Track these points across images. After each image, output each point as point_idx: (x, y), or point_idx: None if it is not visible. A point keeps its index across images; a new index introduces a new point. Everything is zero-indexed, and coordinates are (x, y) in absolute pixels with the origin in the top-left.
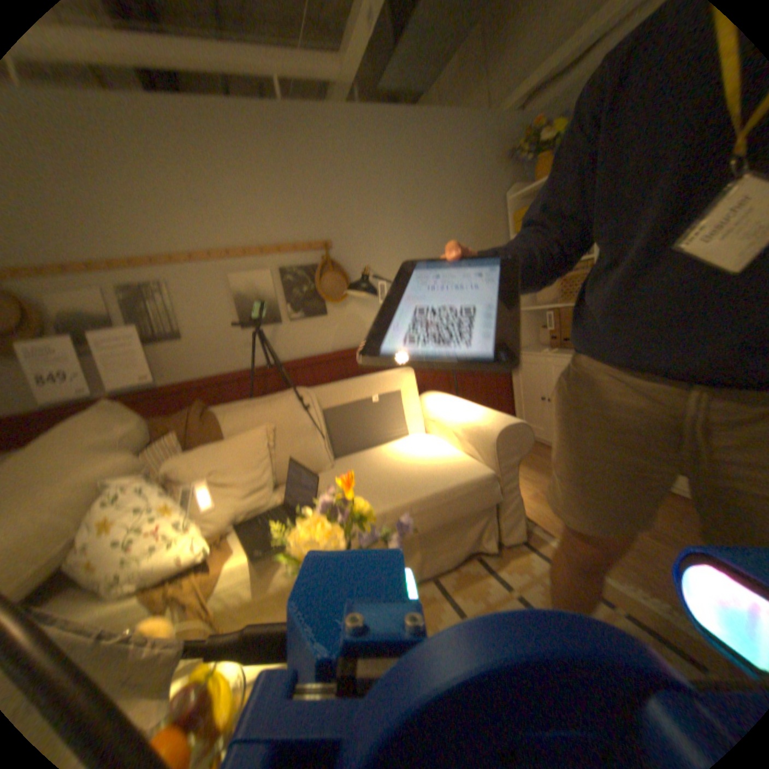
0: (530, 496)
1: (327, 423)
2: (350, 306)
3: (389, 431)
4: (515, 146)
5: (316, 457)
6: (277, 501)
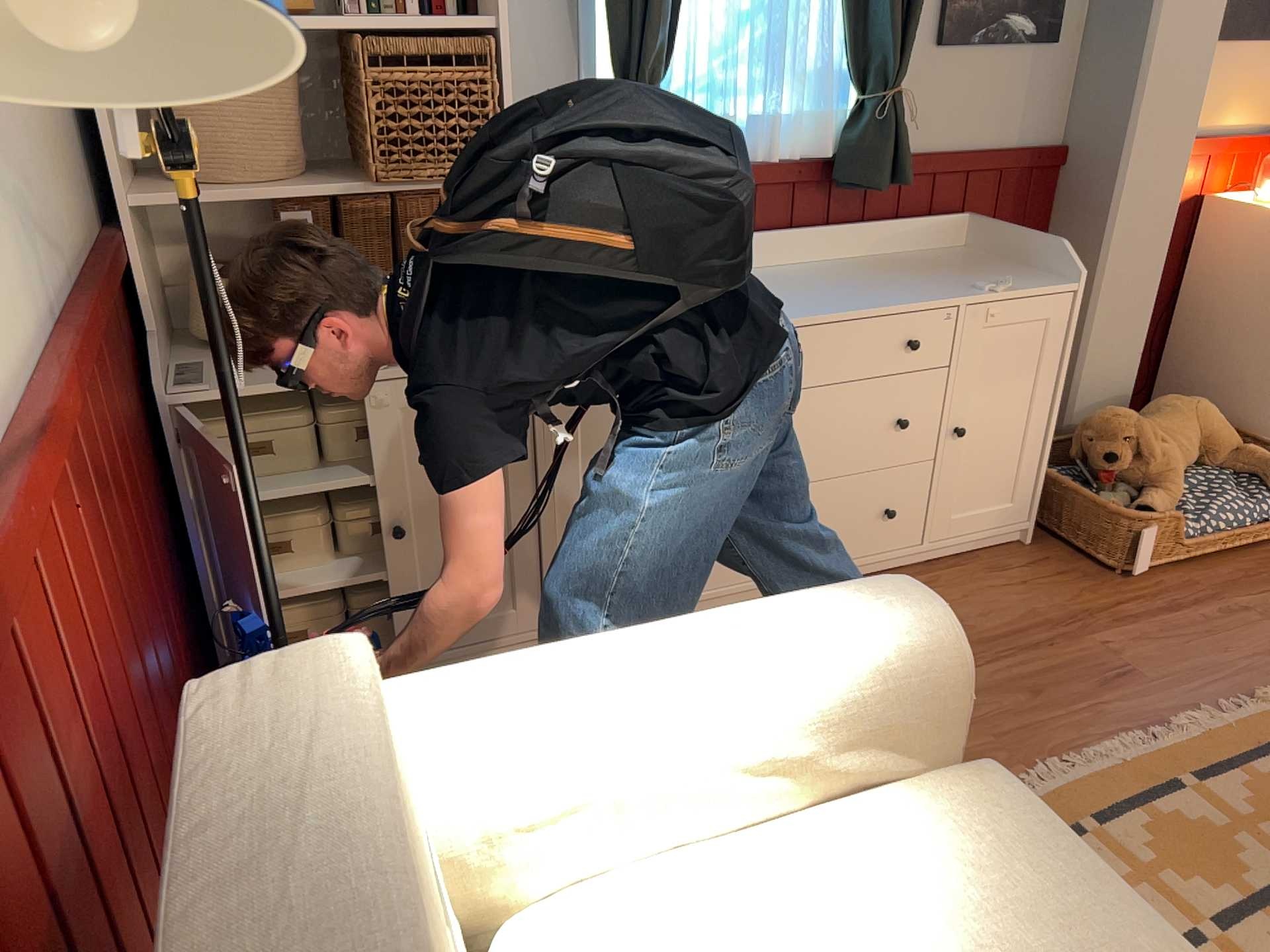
0: None
1: None
2: None
3: None
4: None
5: None
6: None
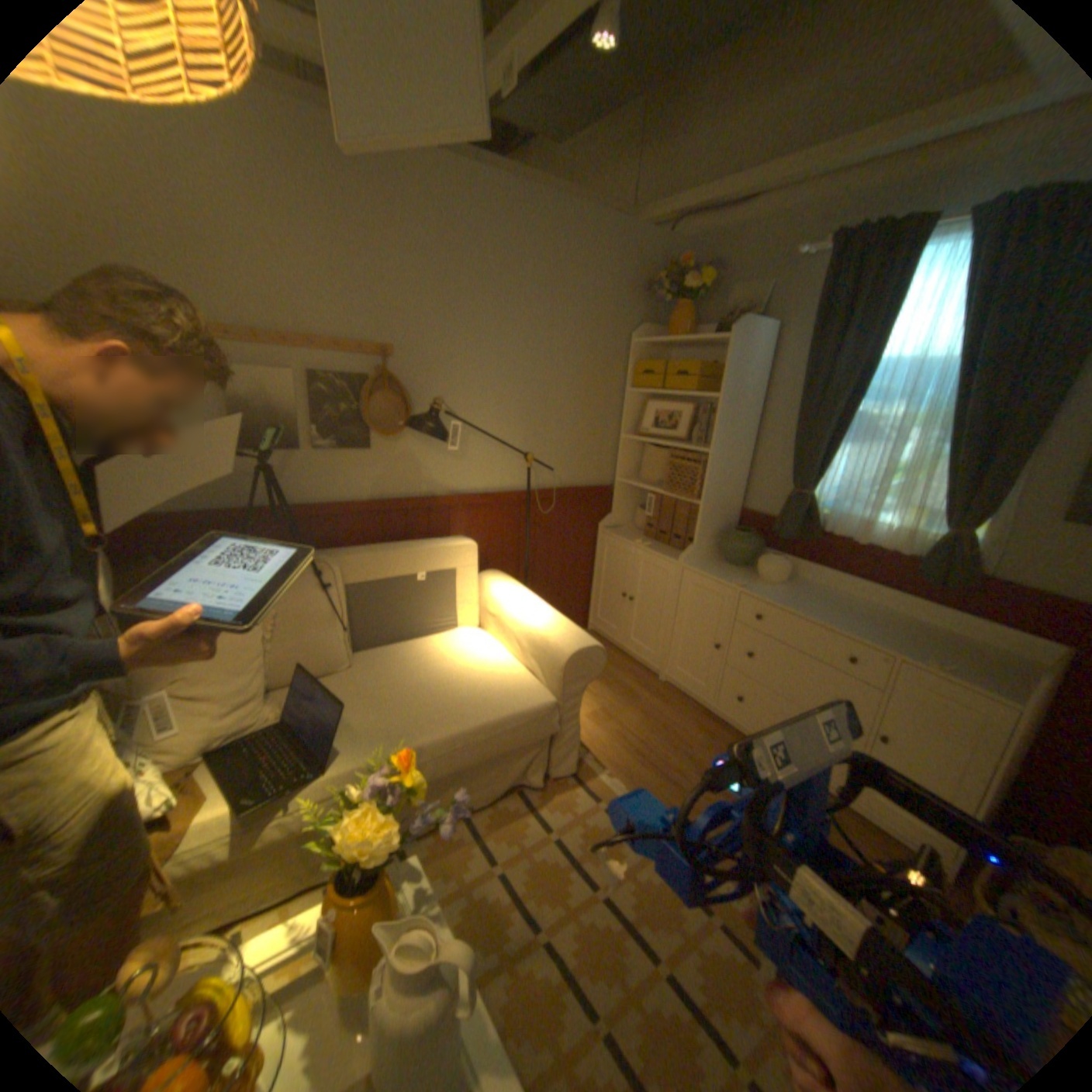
0: (588, 715)
1: (354, 609)
2: (406, 442)
3: (436, 628)
4: (654, 276)
5: (331, 655)
6: (270, 716)
